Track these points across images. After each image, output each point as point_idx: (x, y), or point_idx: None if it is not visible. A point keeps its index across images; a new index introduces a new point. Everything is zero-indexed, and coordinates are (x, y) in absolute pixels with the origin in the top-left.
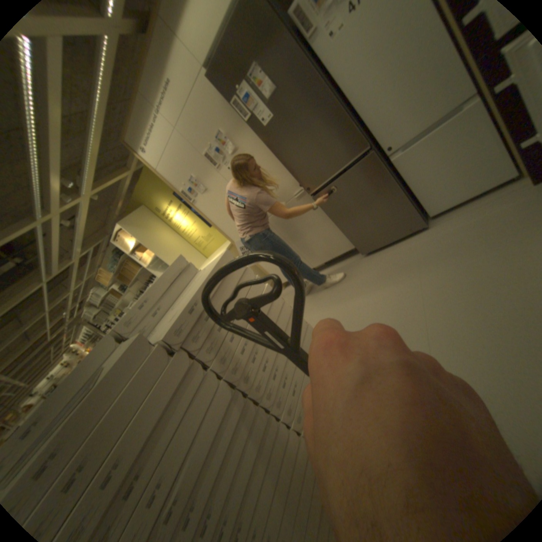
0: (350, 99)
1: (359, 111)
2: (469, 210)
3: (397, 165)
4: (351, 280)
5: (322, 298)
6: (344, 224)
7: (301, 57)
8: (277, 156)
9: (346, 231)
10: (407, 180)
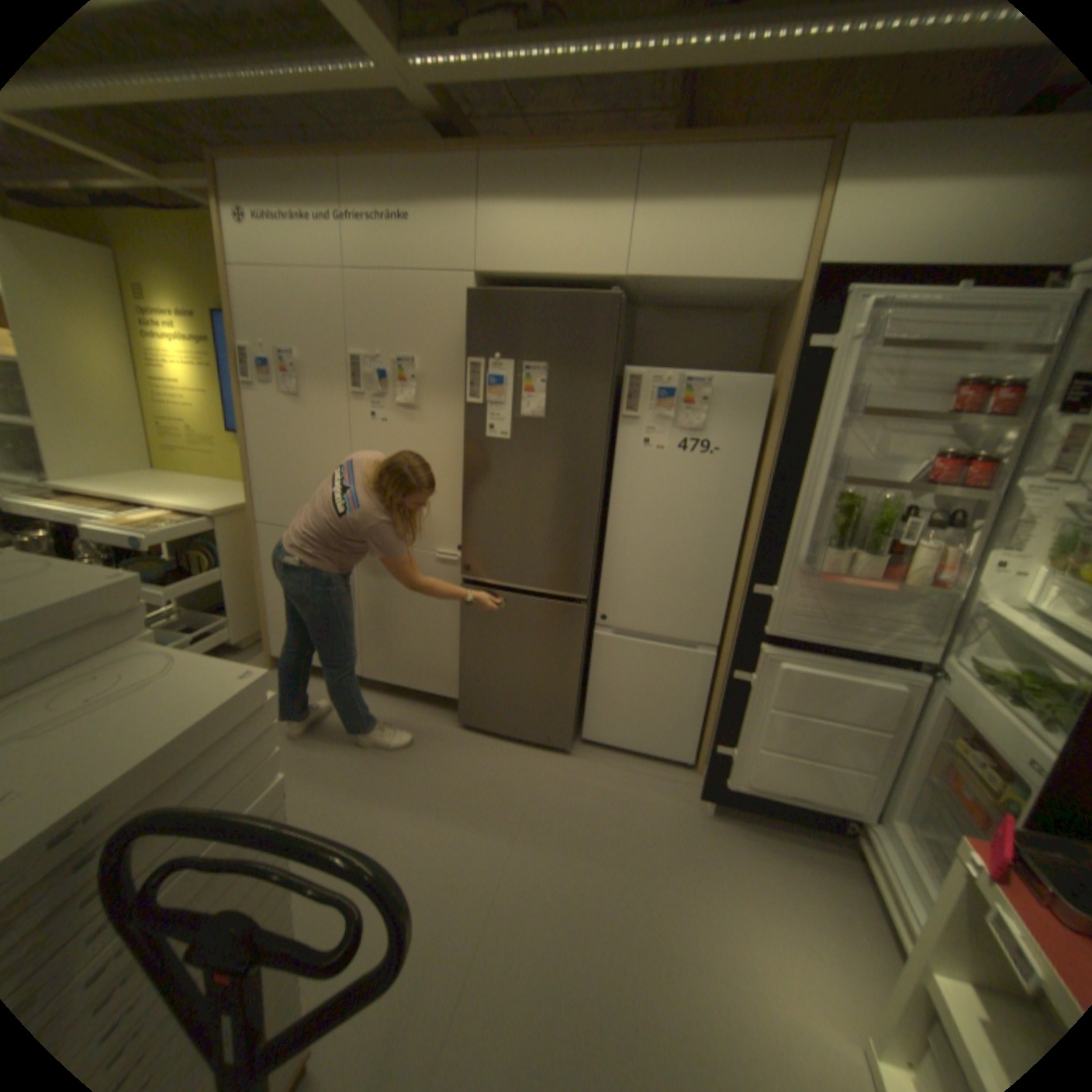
0: (608, 520)
1: (606, 542)
2: (625, 771)
3: (594, 642)
4: (408, 760)
5: (331, 757)
6: (470, 659)
7: (601, 427)
8: (464, 481)
9: (465, 669)
10: (590, 669)
